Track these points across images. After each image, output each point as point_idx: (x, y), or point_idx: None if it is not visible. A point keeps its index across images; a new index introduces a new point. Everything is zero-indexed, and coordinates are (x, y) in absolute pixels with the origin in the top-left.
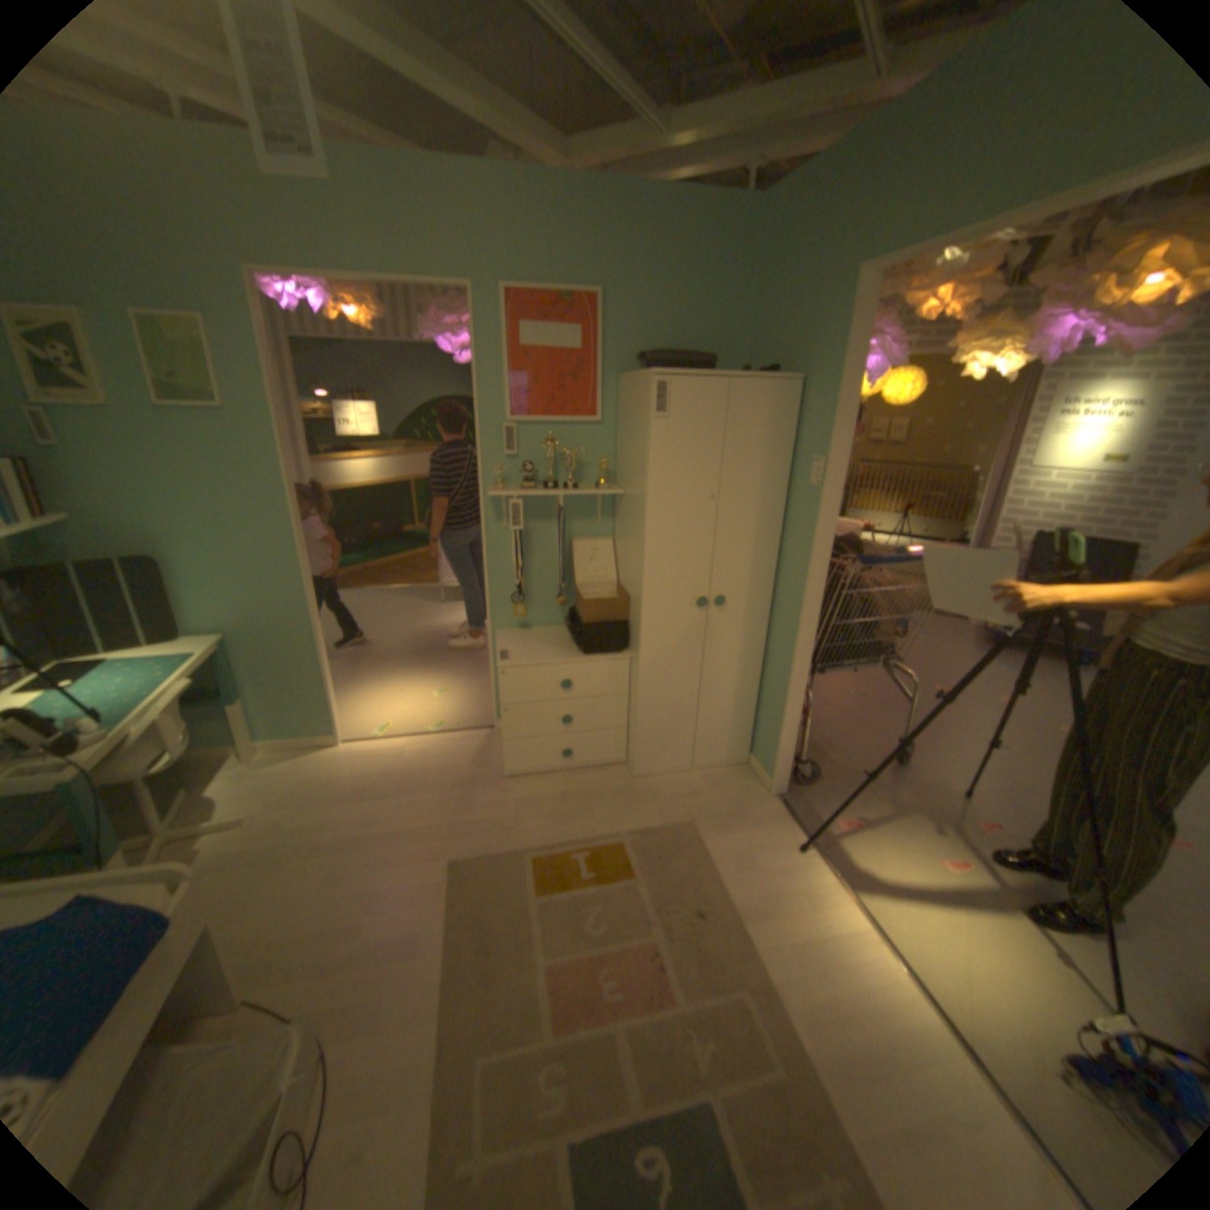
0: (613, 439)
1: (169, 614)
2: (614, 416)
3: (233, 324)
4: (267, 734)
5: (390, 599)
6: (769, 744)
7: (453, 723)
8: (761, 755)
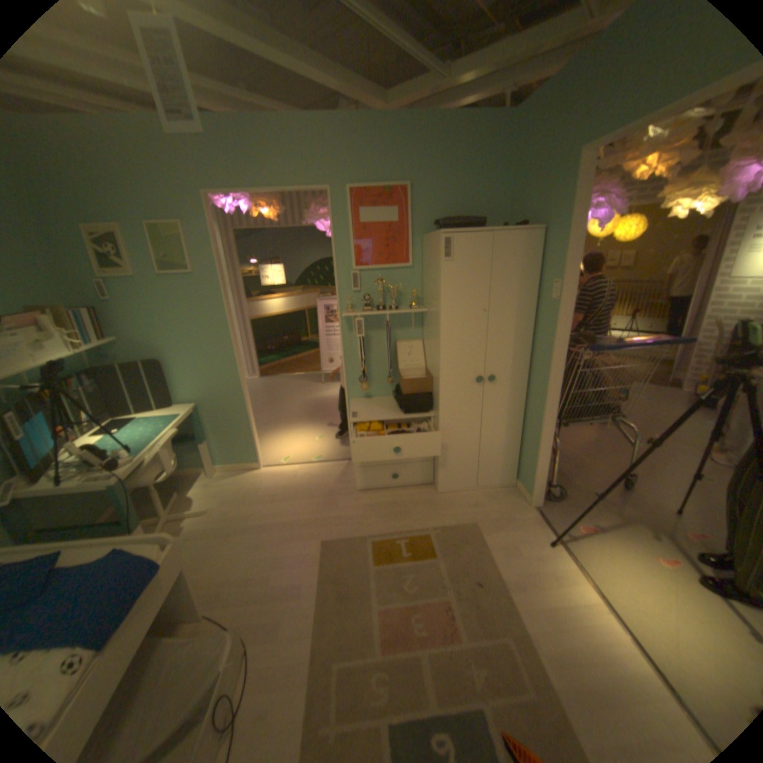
0: (420, 277)
1: (167, 392)
2: (420, 262)
3: (196, 225)
4: (221, 461)
5: (293, 382)
6: (529, 473)
7: (327, 456)
8: (524, 480)
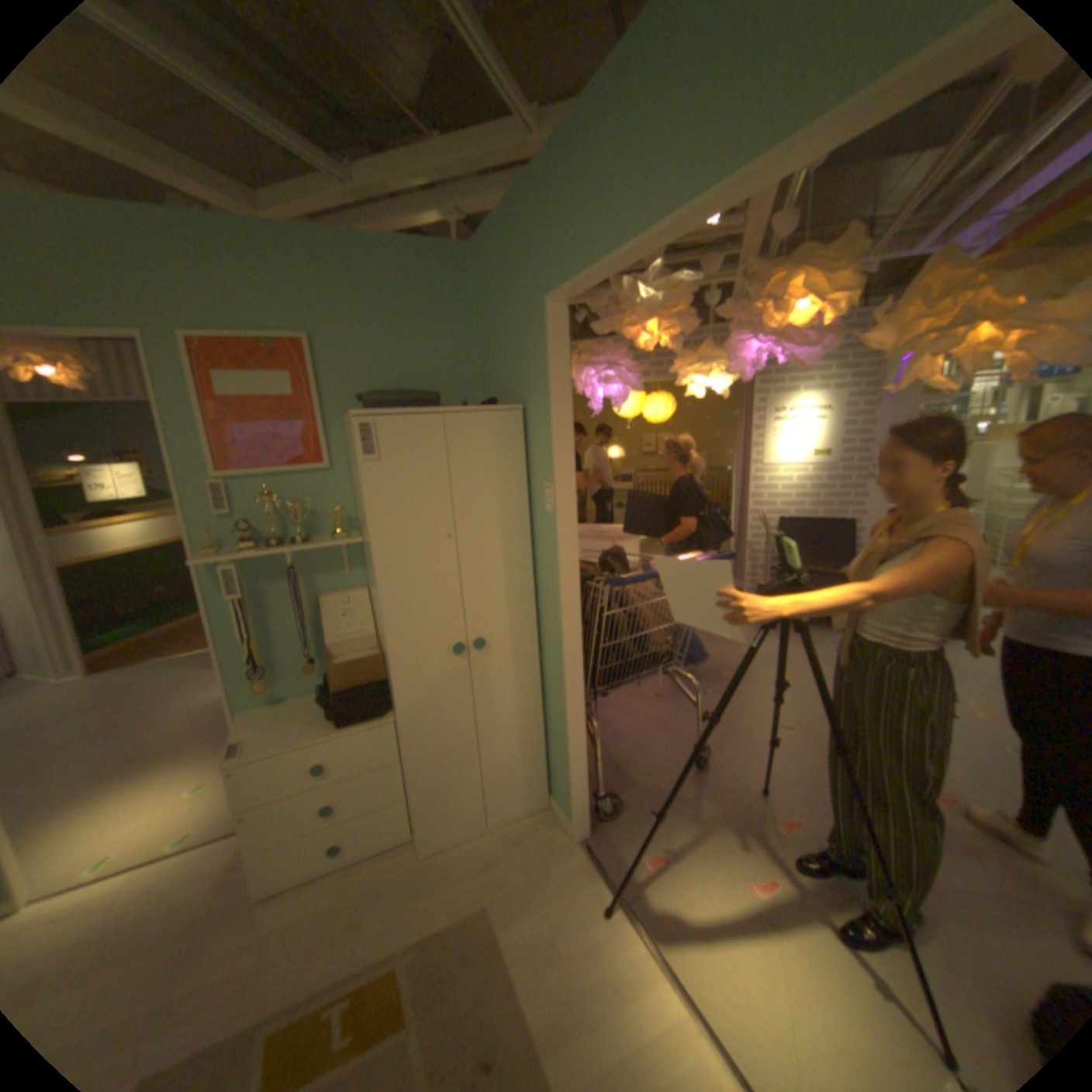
0: (351, 483)
1: None
2: (348, 460)
3: None
4: None
5: (163, 674)
6: (564, 786)
7: (203, 833)
8: (560, 798)
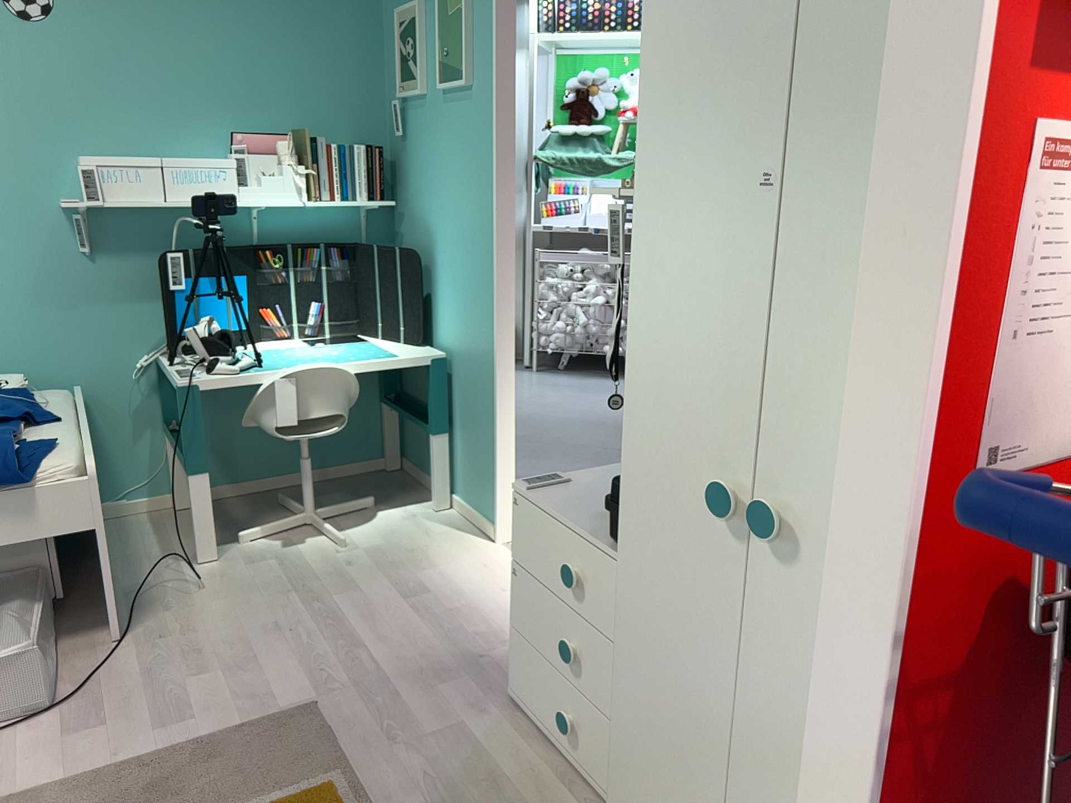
0: None
1: (431, 319)
2: None
3: None
4: (462, 491)
5: None
6: None
7: None
8: None
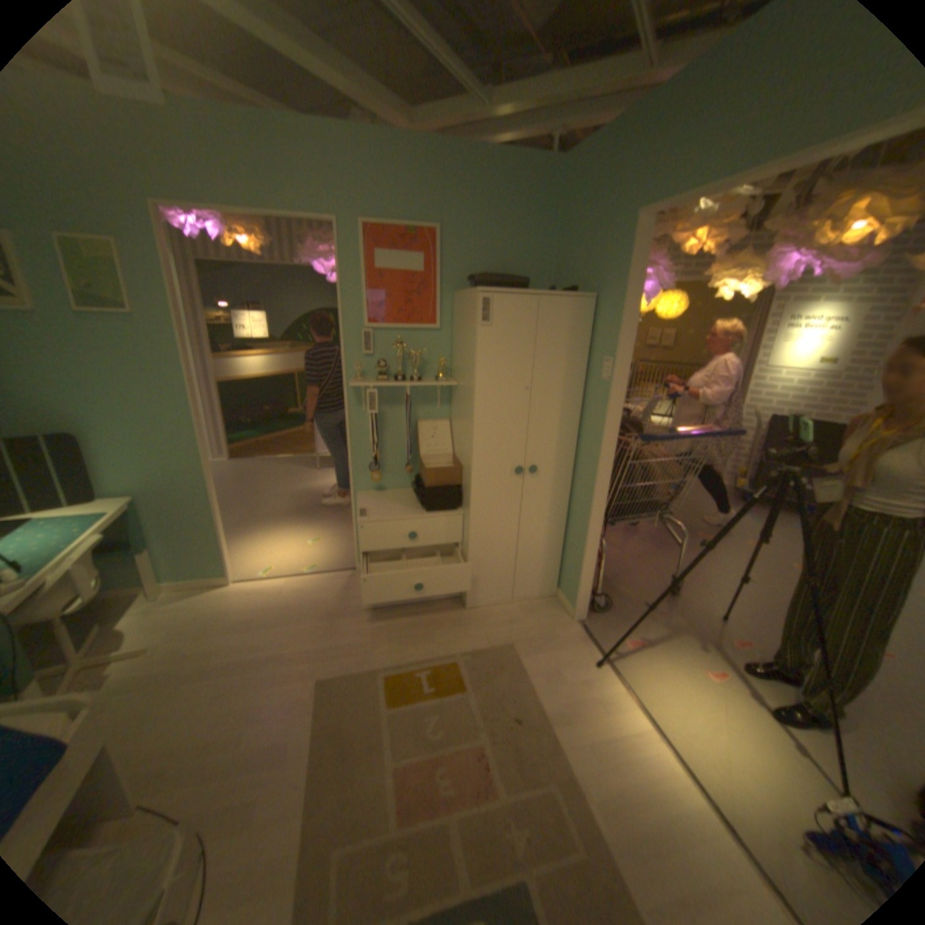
0: (450, 343)
1: (87, 482)
2: (450, 325)
3: (141, 248)
4: (170, 578)
5: (276, 467)
6: (572, 581)
7: (323, 567)
8: (566, 590)
